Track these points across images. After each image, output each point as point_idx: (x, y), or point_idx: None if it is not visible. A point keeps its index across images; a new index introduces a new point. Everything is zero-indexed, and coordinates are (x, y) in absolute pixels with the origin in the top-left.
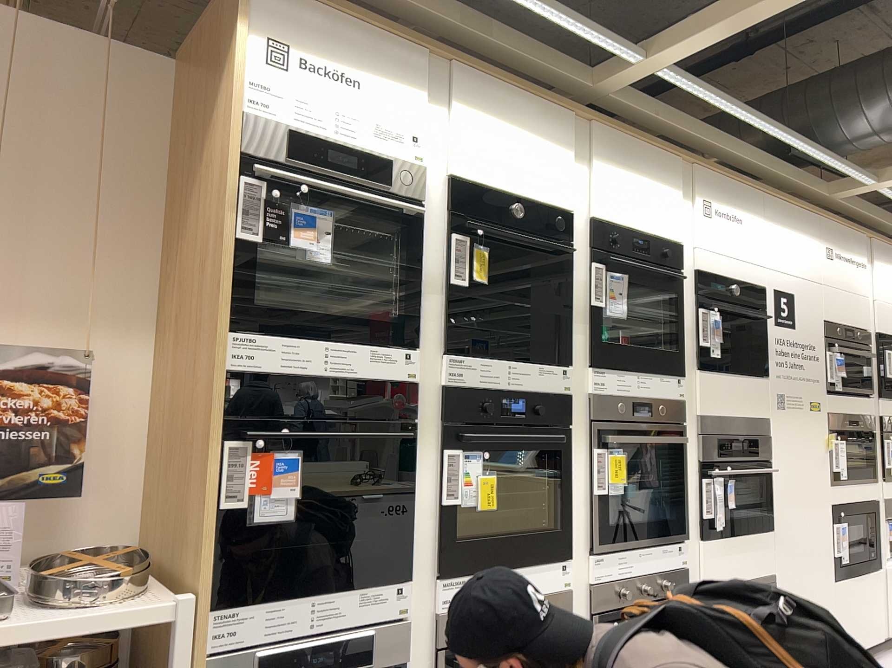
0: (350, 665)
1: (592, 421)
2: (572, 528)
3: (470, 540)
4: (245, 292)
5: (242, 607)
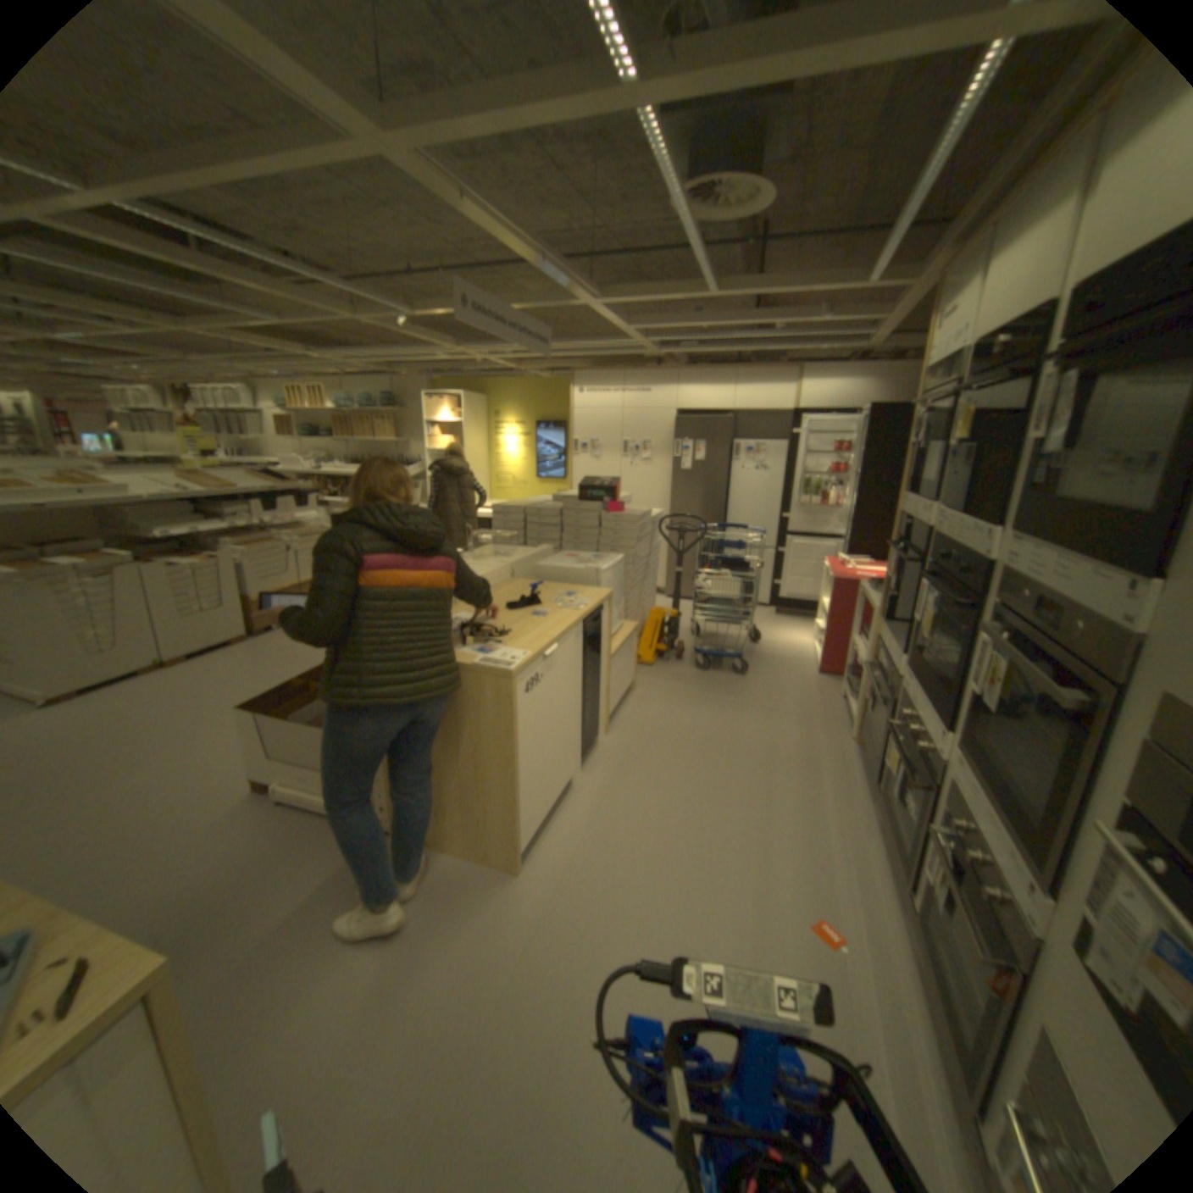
0: (889, 682)
1: (1014, 605)
2: (965, 711)
3: (939, 664)
4: (919, 472)
5: (885, 625)
